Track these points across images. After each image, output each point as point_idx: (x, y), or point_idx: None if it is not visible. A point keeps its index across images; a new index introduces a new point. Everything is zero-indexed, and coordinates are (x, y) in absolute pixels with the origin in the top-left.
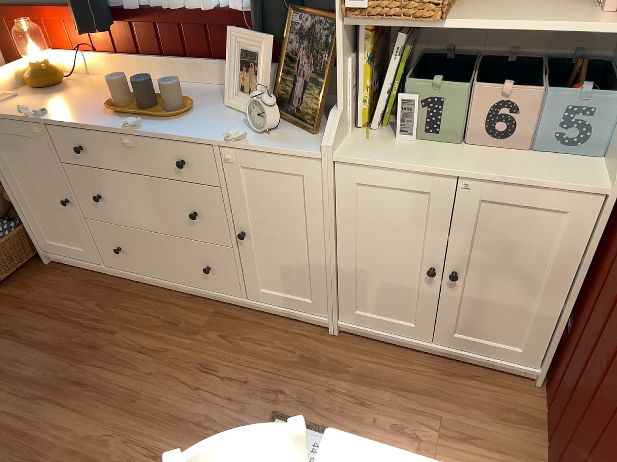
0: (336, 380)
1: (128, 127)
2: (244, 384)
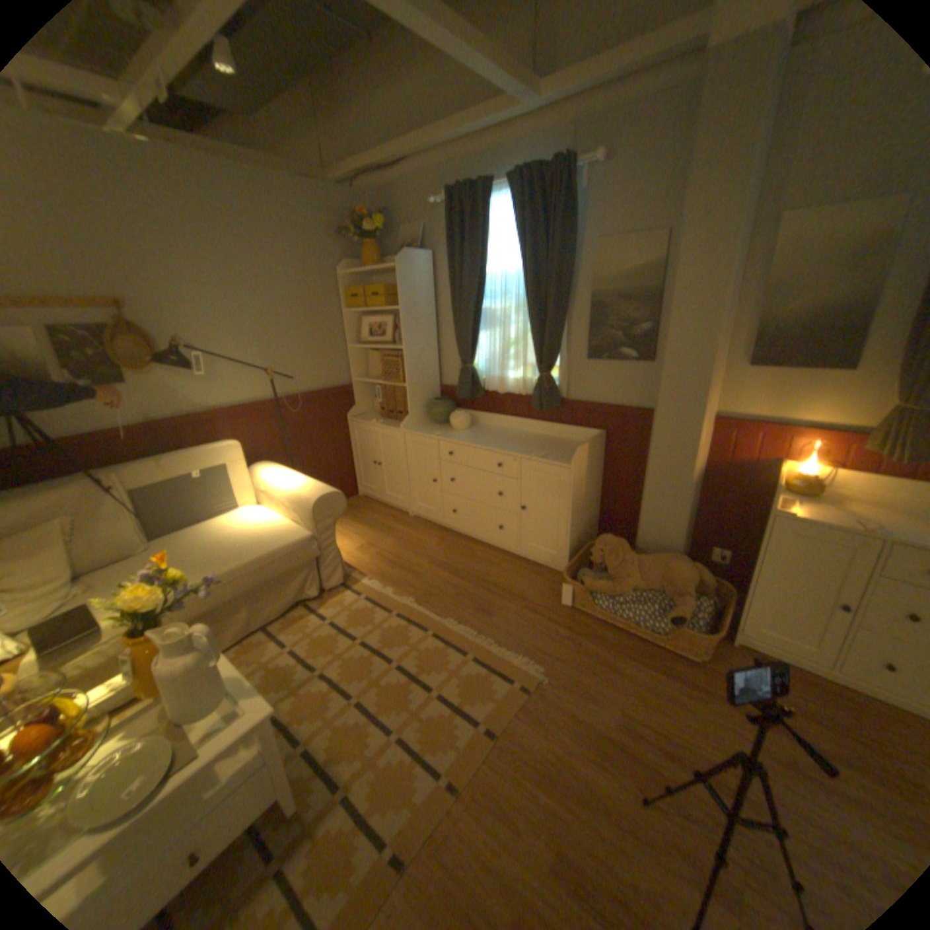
0: None
1: None
2: None
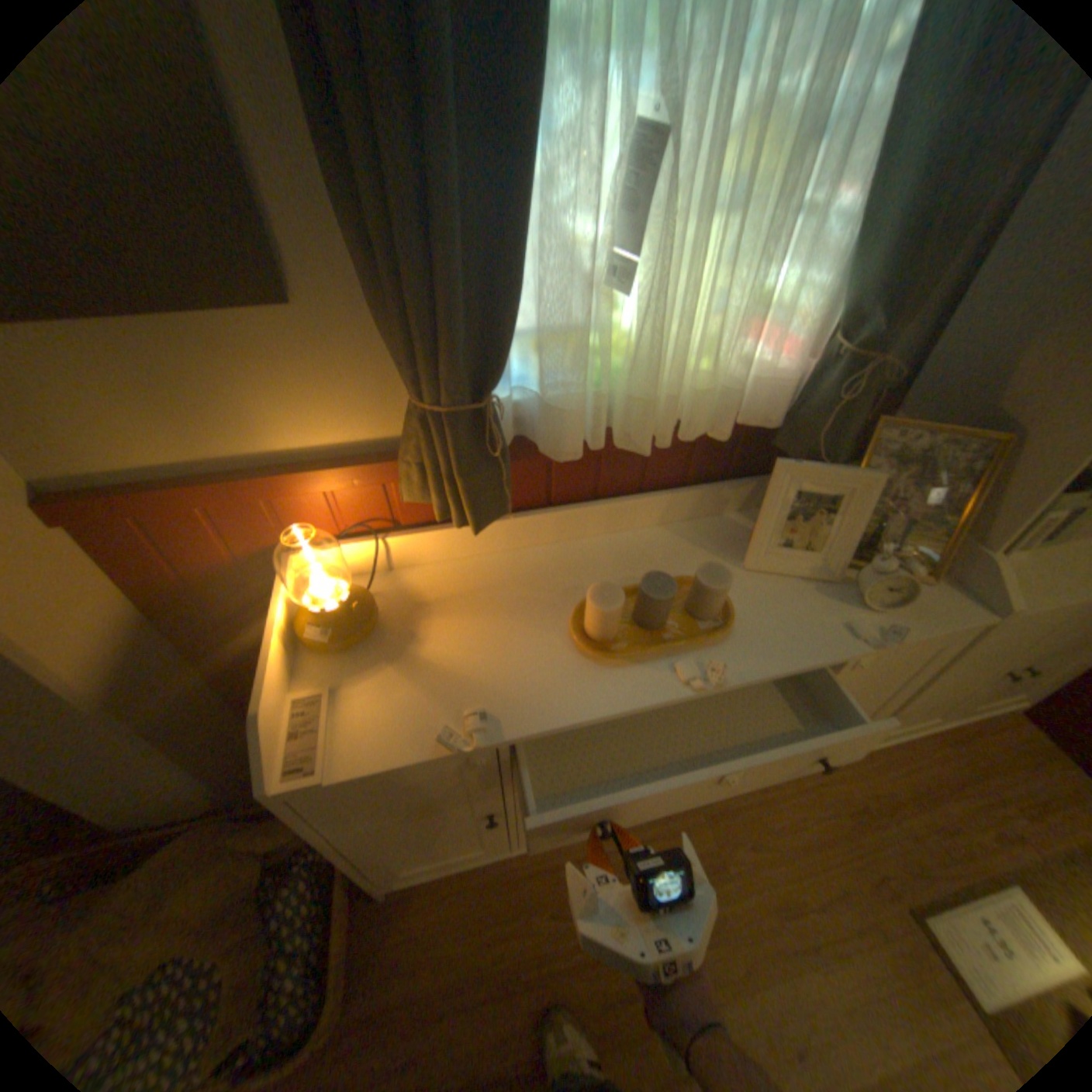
0: (909, 825)
1: (708, 689)
2: (850, 904)
